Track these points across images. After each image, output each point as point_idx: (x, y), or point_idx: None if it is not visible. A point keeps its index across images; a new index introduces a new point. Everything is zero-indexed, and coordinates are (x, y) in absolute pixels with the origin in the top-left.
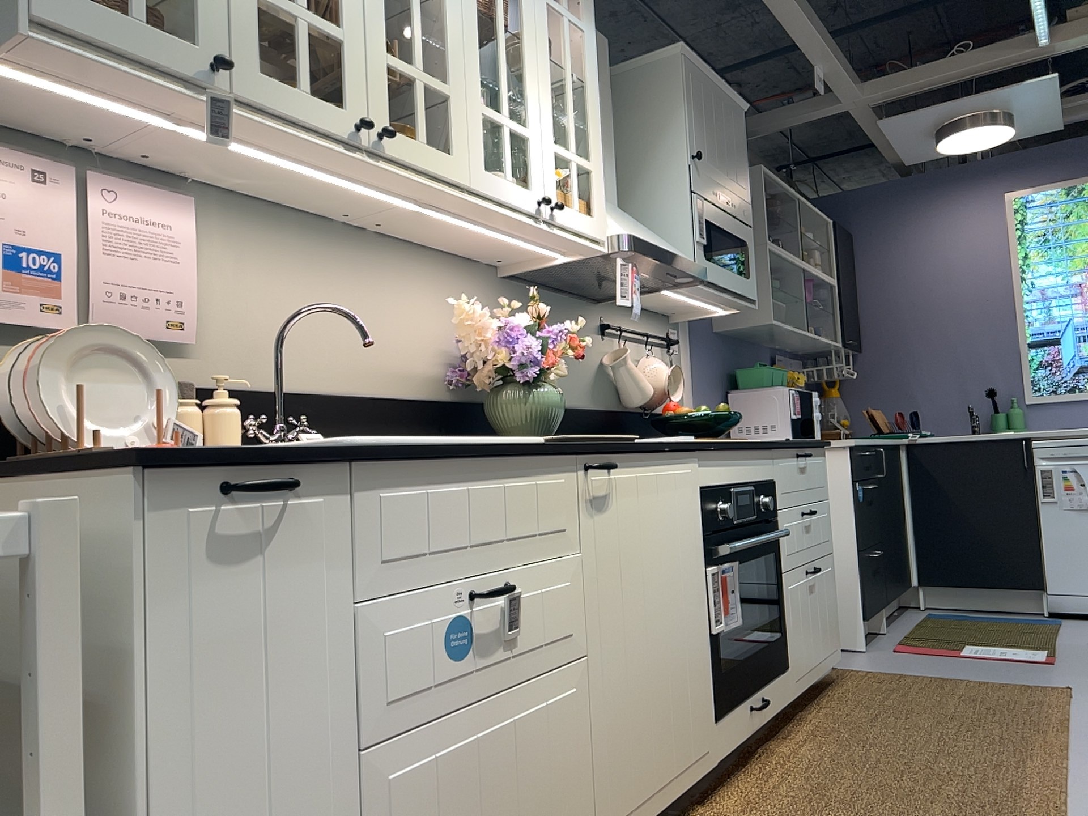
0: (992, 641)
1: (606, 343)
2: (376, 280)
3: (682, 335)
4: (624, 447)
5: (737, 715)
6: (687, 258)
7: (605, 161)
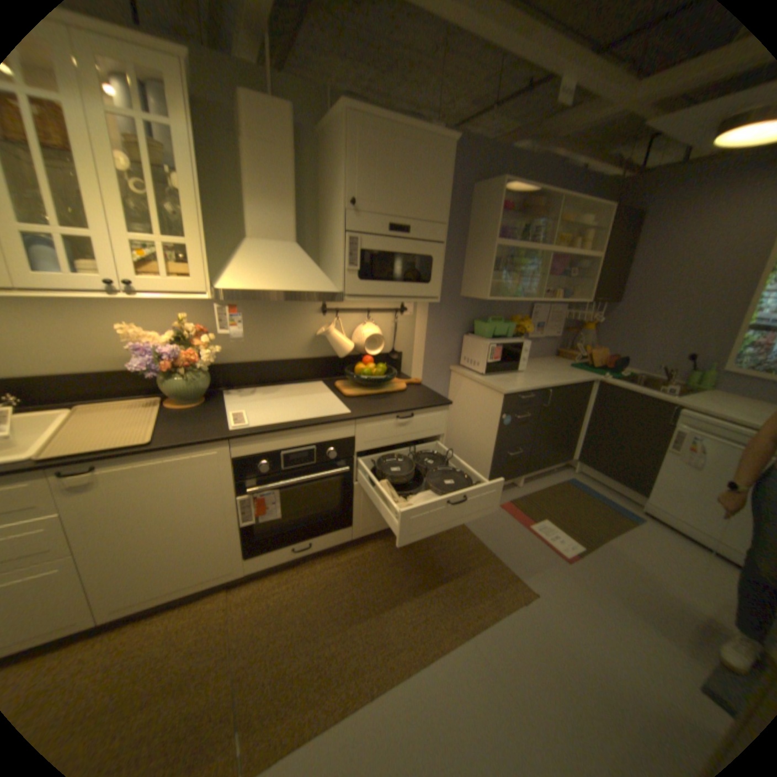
0: (565, 526)
1: (326, 319)
2: (88, 311)
3: (417, 304)
4: (106, 457)
5: (272, 555)
6: (317, 288)
7: (276, 212)
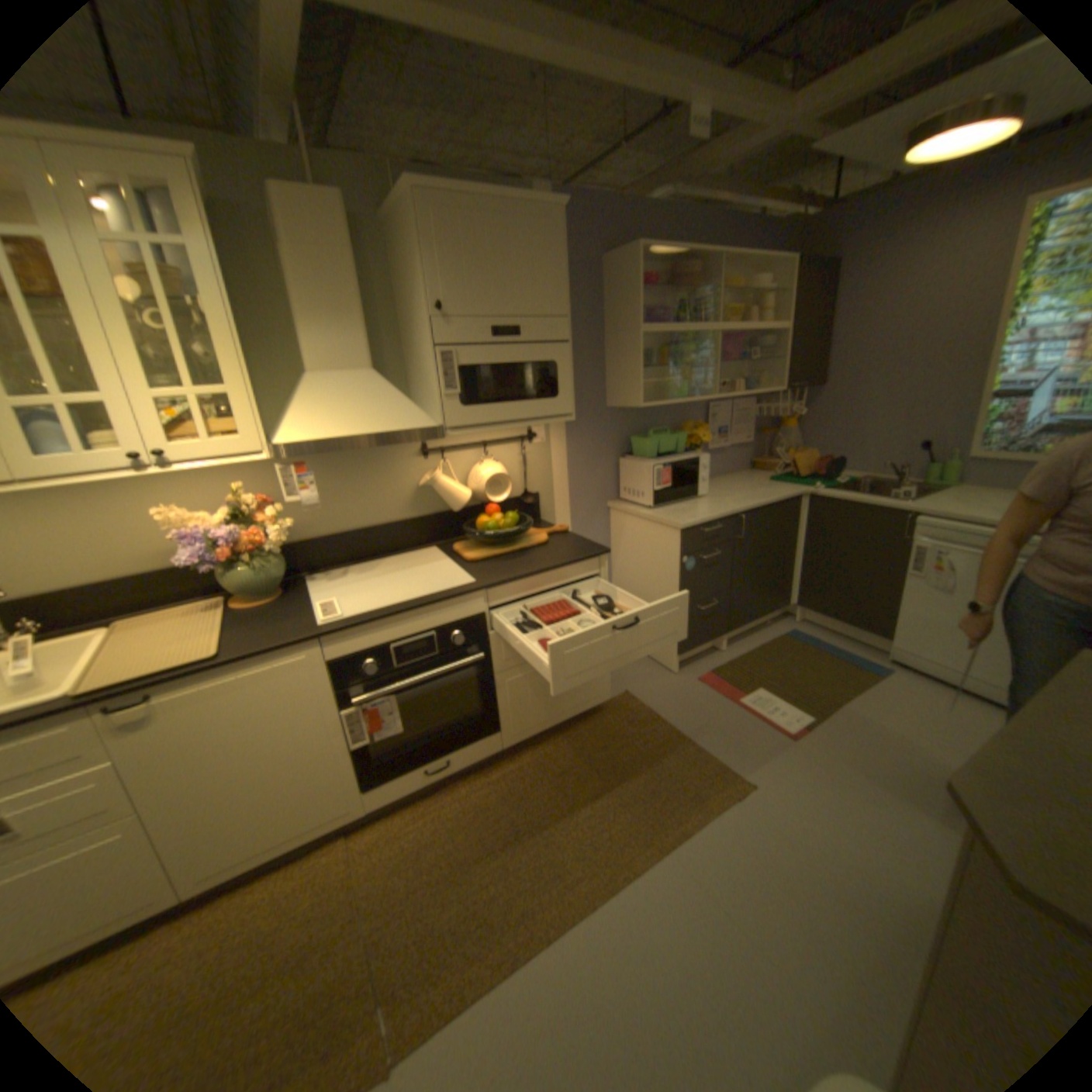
0: (786, 692)
1: (429, 462)
2: (112, 496)
3: (548, 425)
4: (163, 681)
5: (399, 782)
6: (408, 425)
7: (340, 333)
